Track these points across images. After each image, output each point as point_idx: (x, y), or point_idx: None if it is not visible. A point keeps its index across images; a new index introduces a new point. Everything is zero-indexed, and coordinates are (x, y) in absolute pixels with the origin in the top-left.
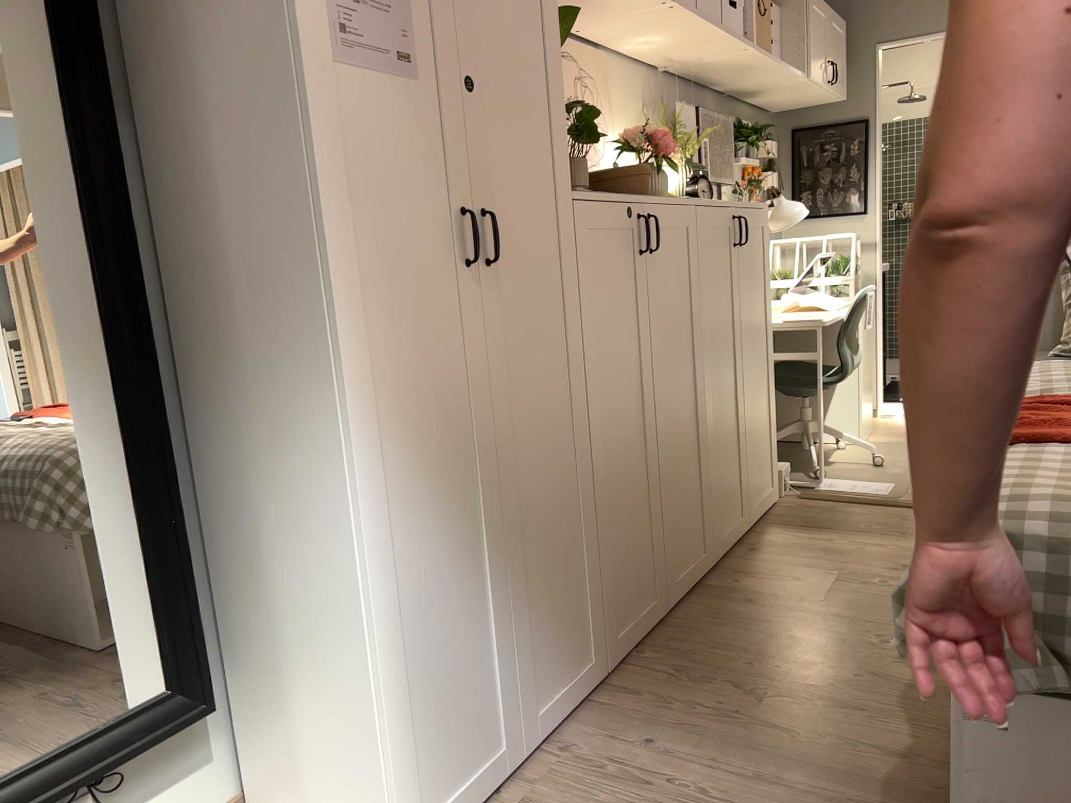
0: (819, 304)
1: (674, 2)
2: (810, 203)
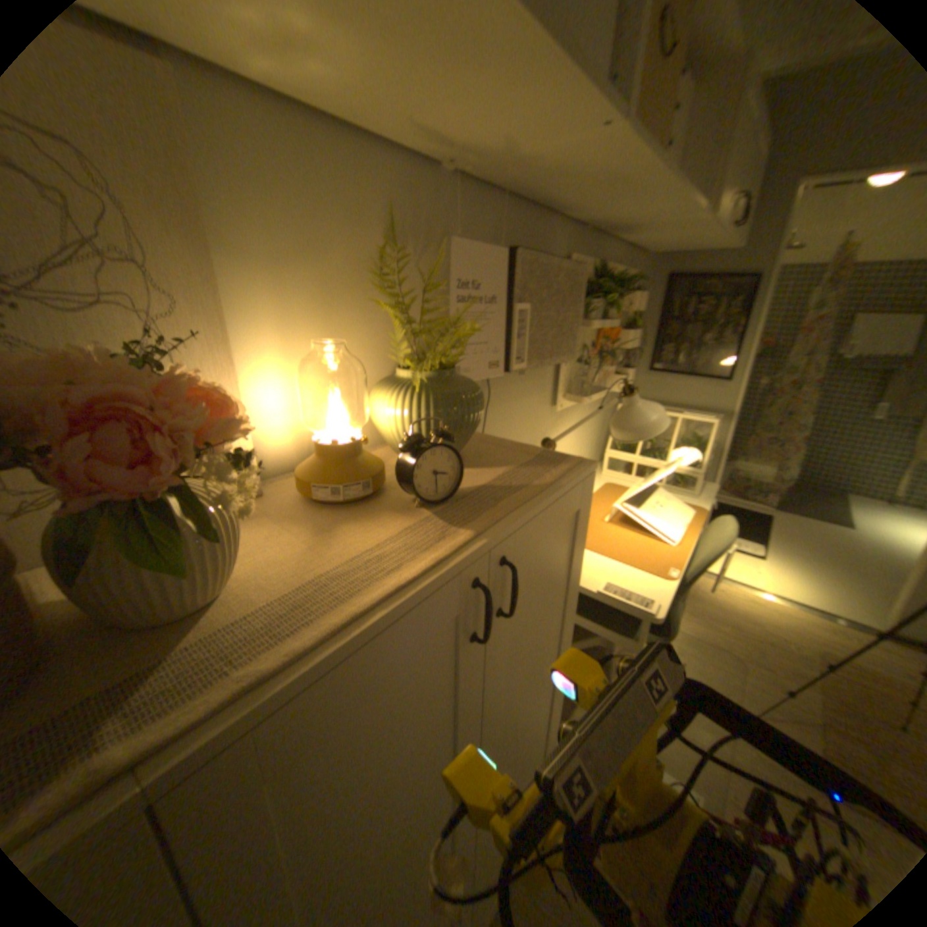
0: (661, 524)
1: None
2: (676, 355)
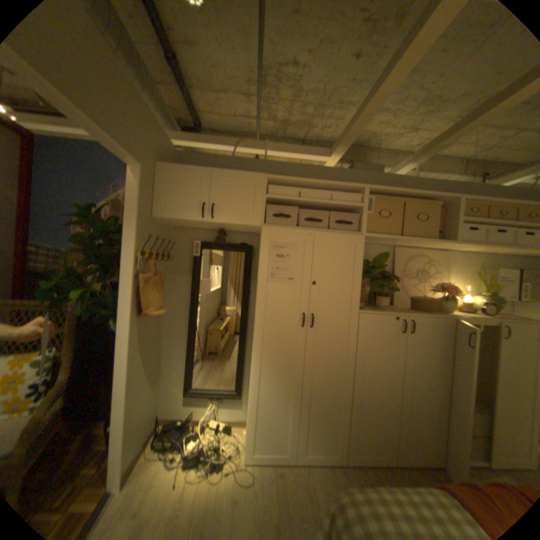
0: None
1: (464, 241)
2: None
